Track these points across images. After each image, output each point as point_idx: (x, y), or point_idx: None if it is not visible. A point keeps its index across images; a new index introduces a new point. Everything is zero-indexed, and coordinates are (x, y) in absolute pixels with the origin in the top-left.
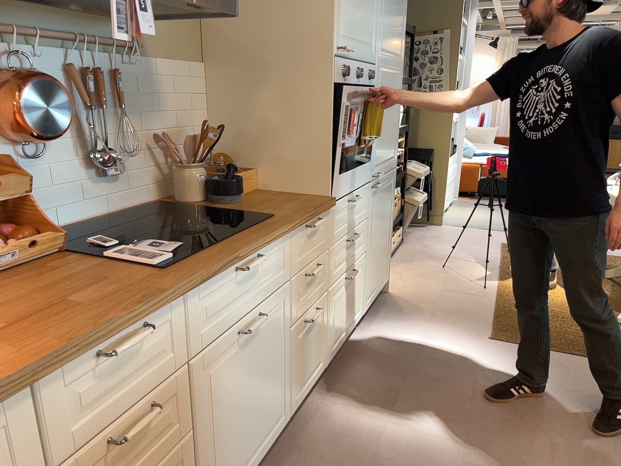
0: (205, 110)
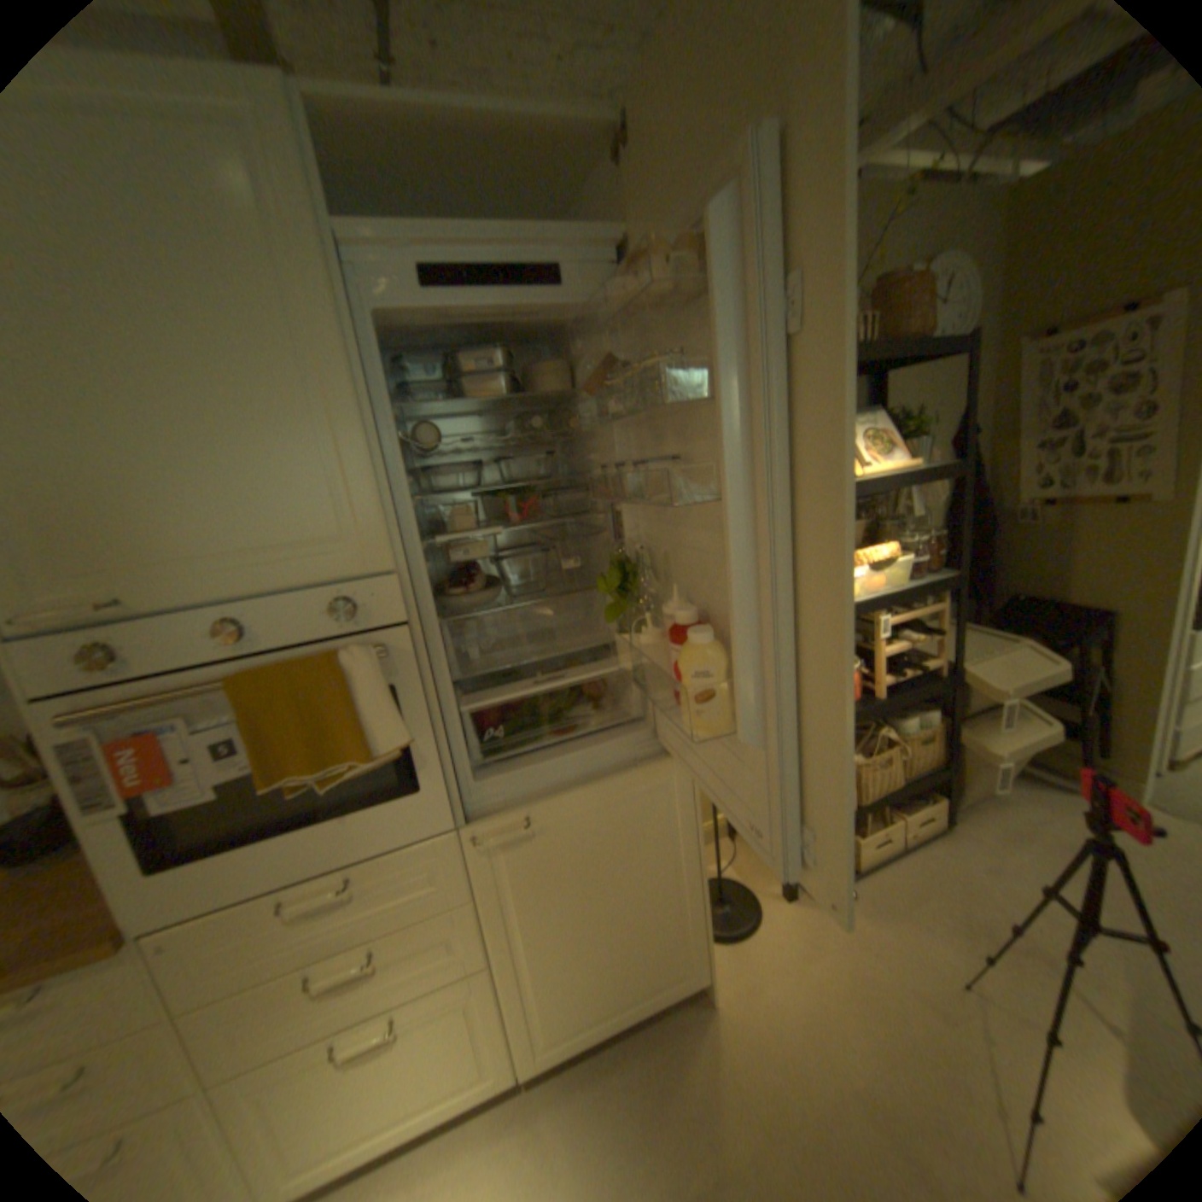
0: None
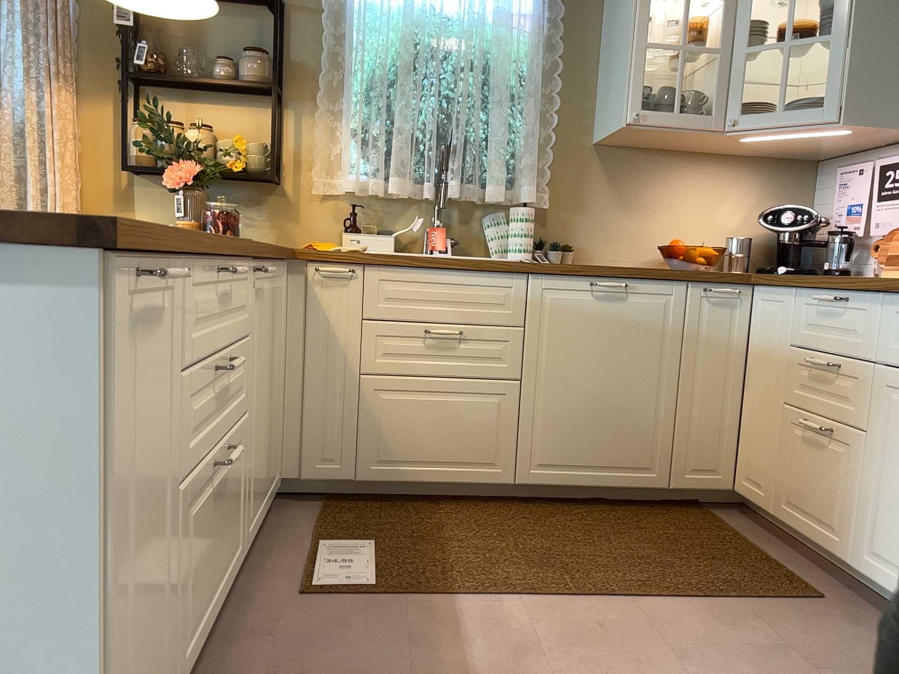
0: None
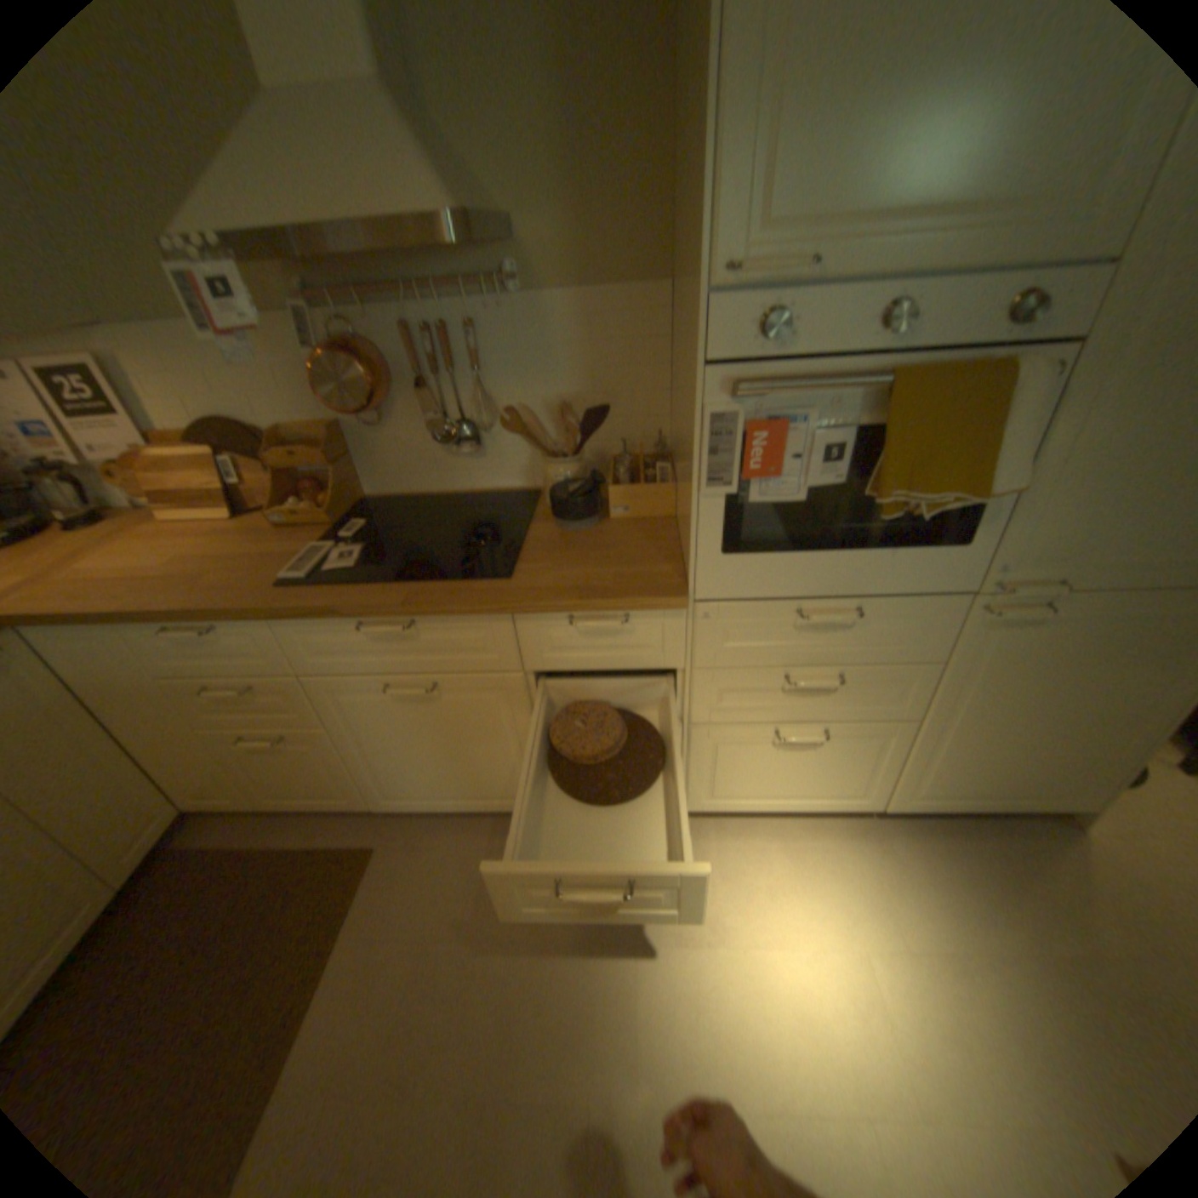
0: (661, 363)
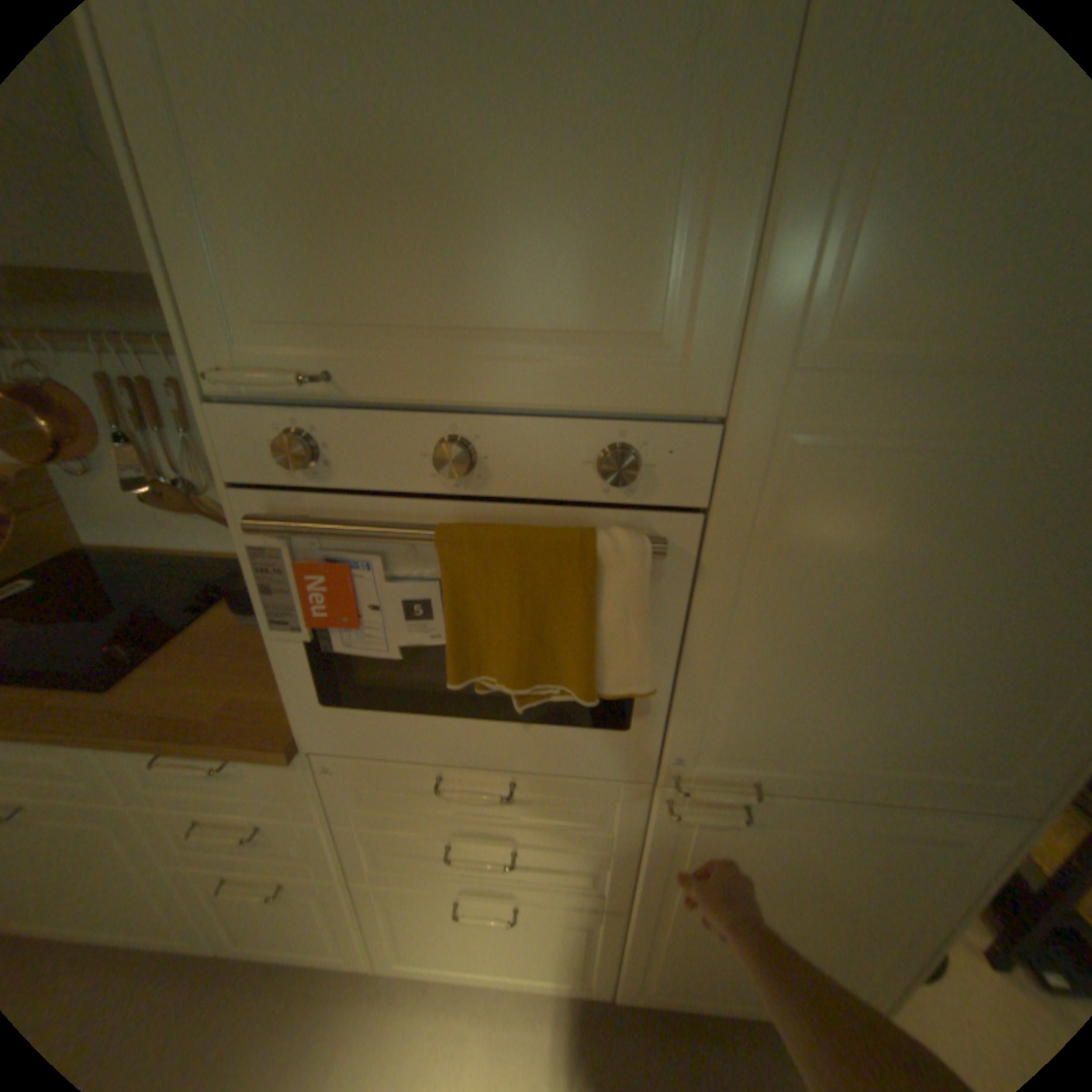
0: None
